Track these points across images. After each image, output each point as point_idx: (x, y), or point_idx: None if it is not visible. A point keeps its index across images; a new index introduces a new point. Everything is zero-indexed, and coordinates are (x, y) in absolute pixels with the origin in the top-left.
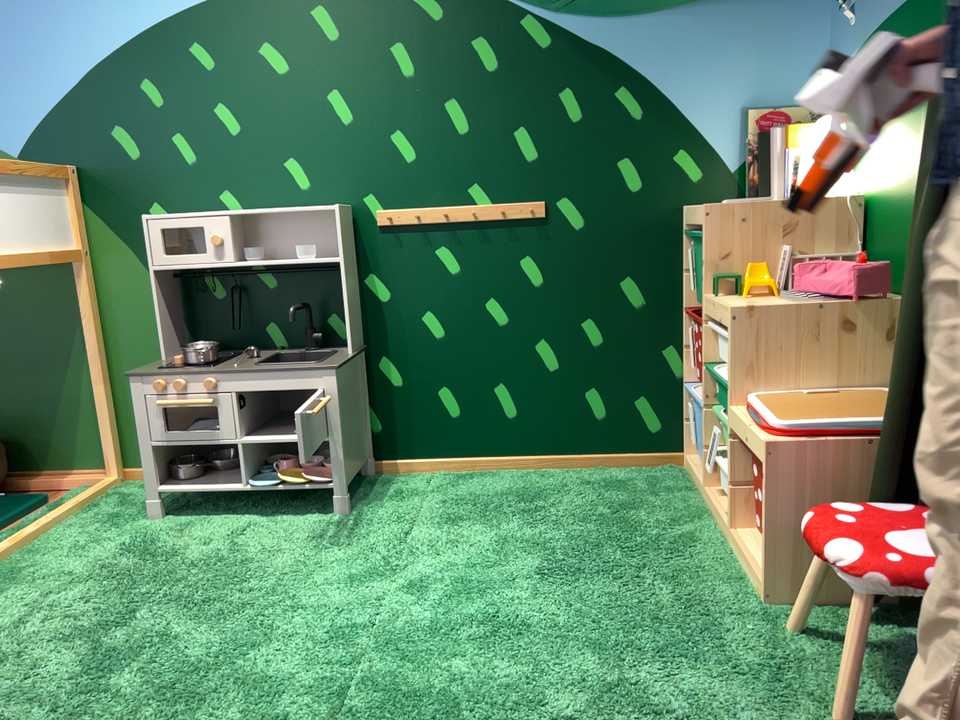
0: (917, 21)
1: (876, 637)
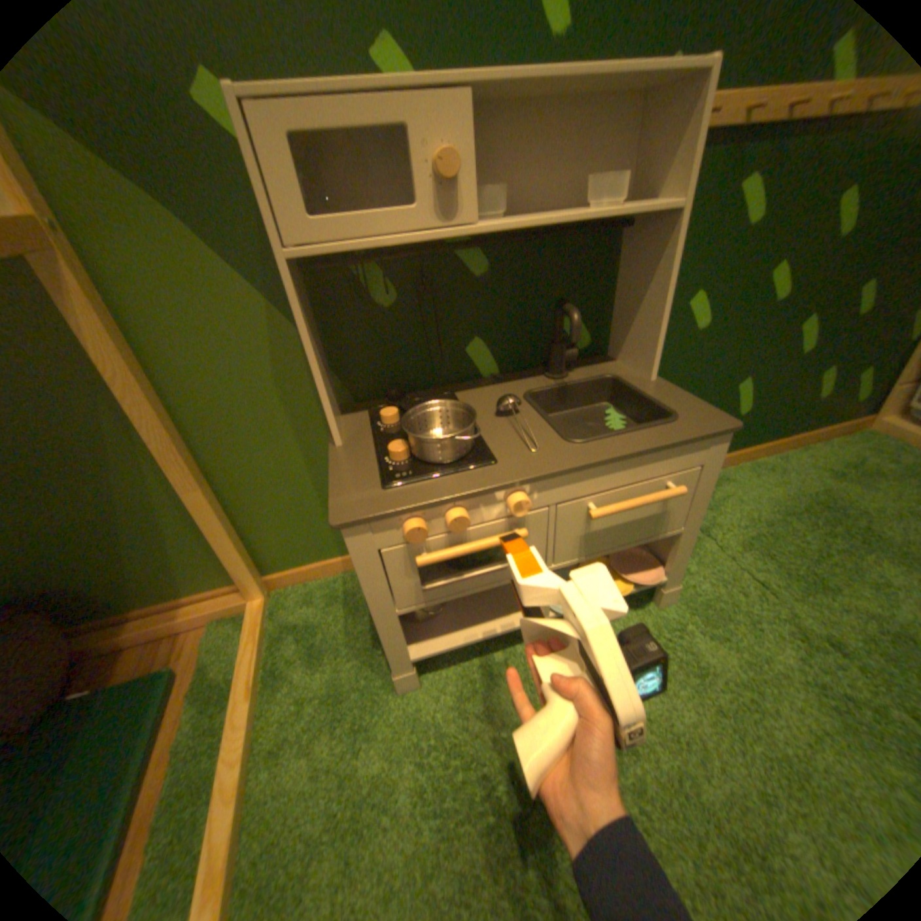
0: None
1: None
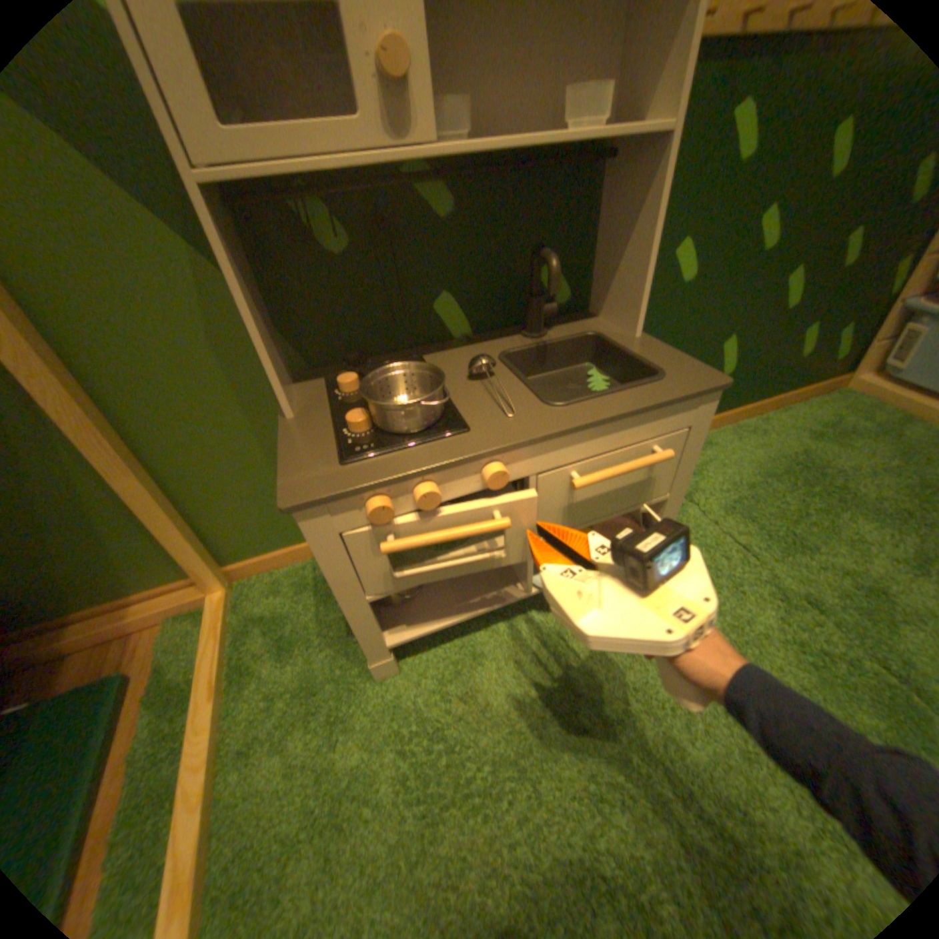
0: None
1: None
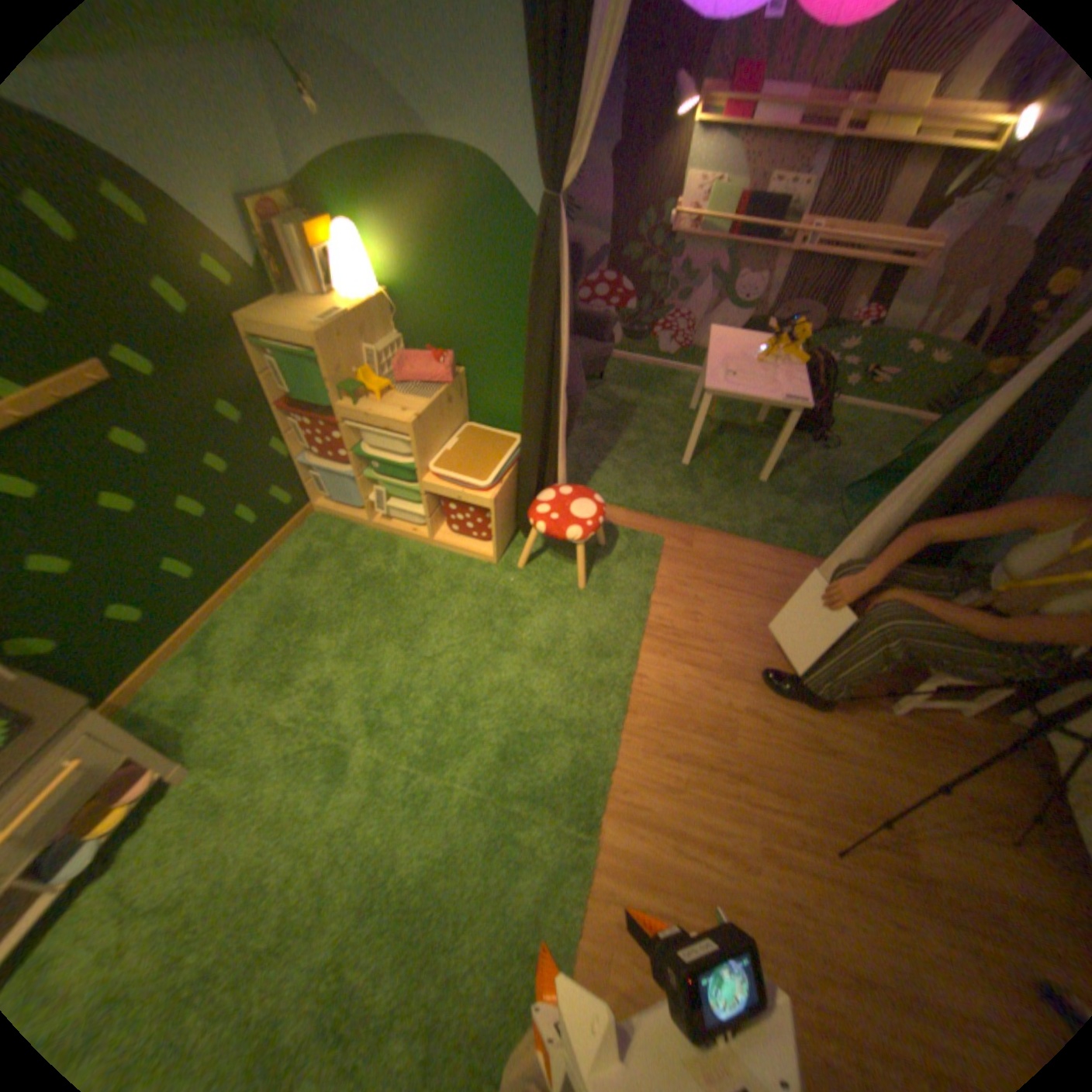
0: (425, 163)
1: (537, 544)
